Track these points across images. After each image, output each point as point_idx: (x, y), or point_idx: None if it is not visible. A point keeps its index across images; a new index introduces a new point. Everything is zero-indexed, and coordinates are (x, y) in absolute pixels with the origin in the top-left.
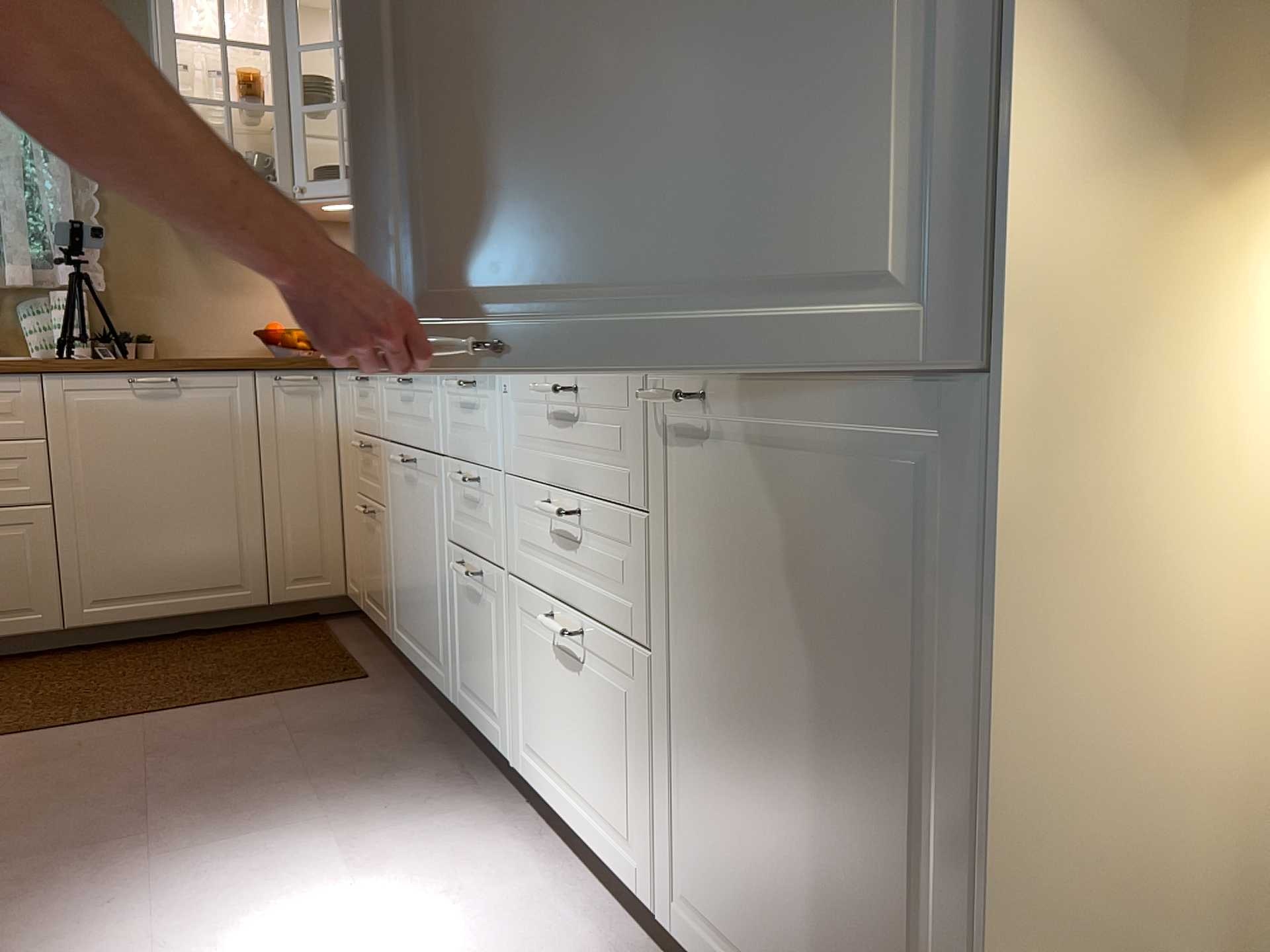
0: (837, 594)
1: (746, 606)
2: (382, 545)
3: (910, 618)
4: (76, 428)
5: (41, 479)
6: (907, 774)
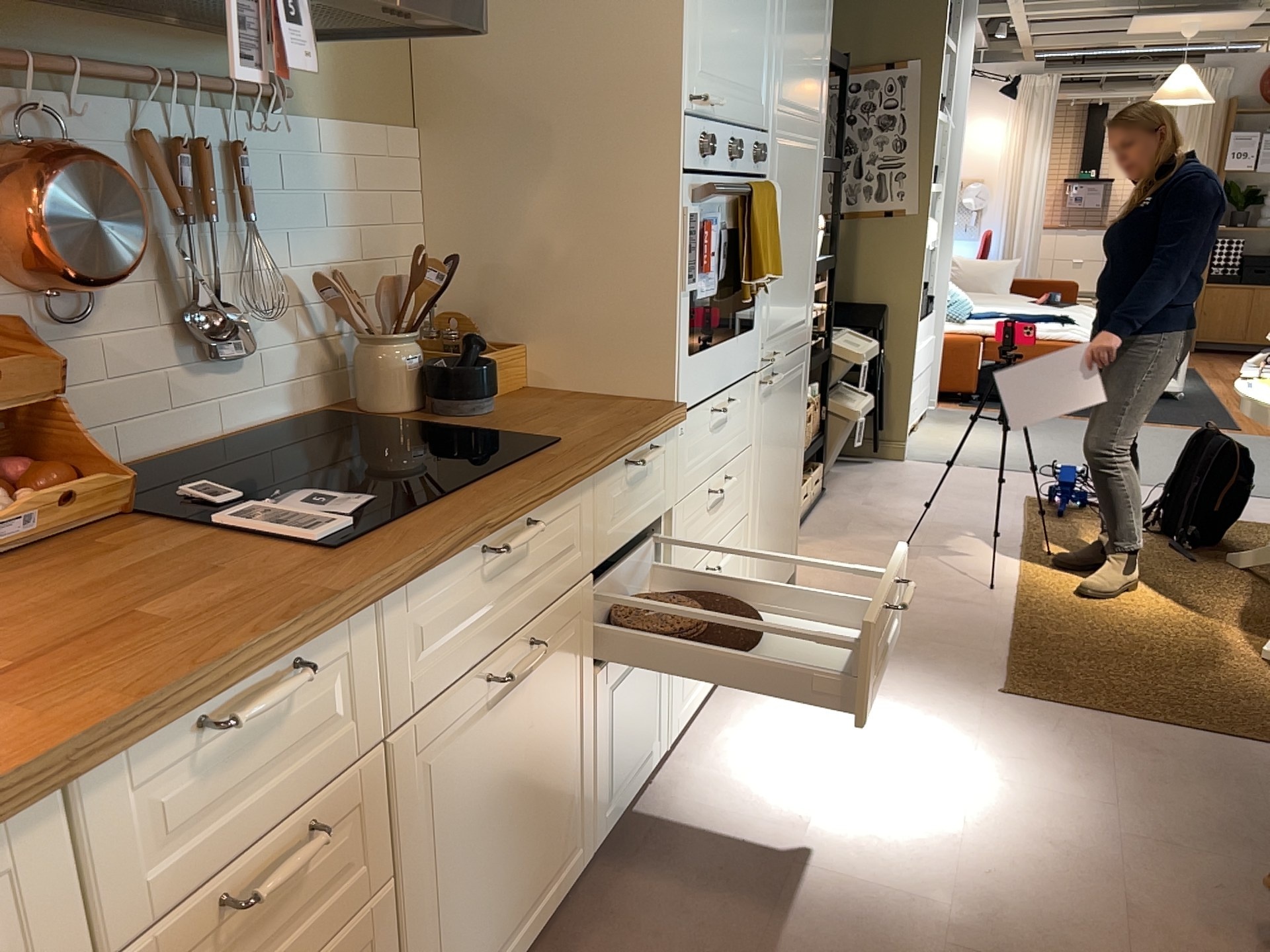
0: (790, 422)
1: (775, 450)
2: None
3: (798, 415)
4: None
5: None
6: (795, 460)
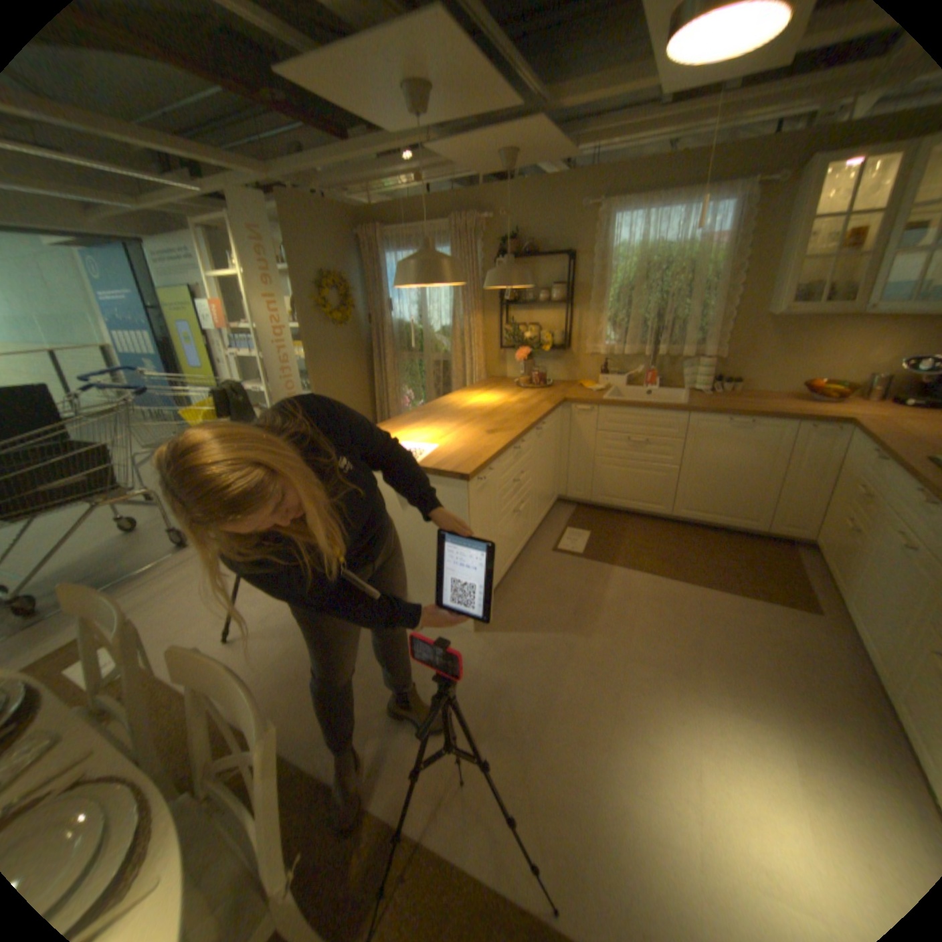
0: None
1: None
2: (858, 554)
3: None
4: (698, 437)
5: (677, 456)
6: None
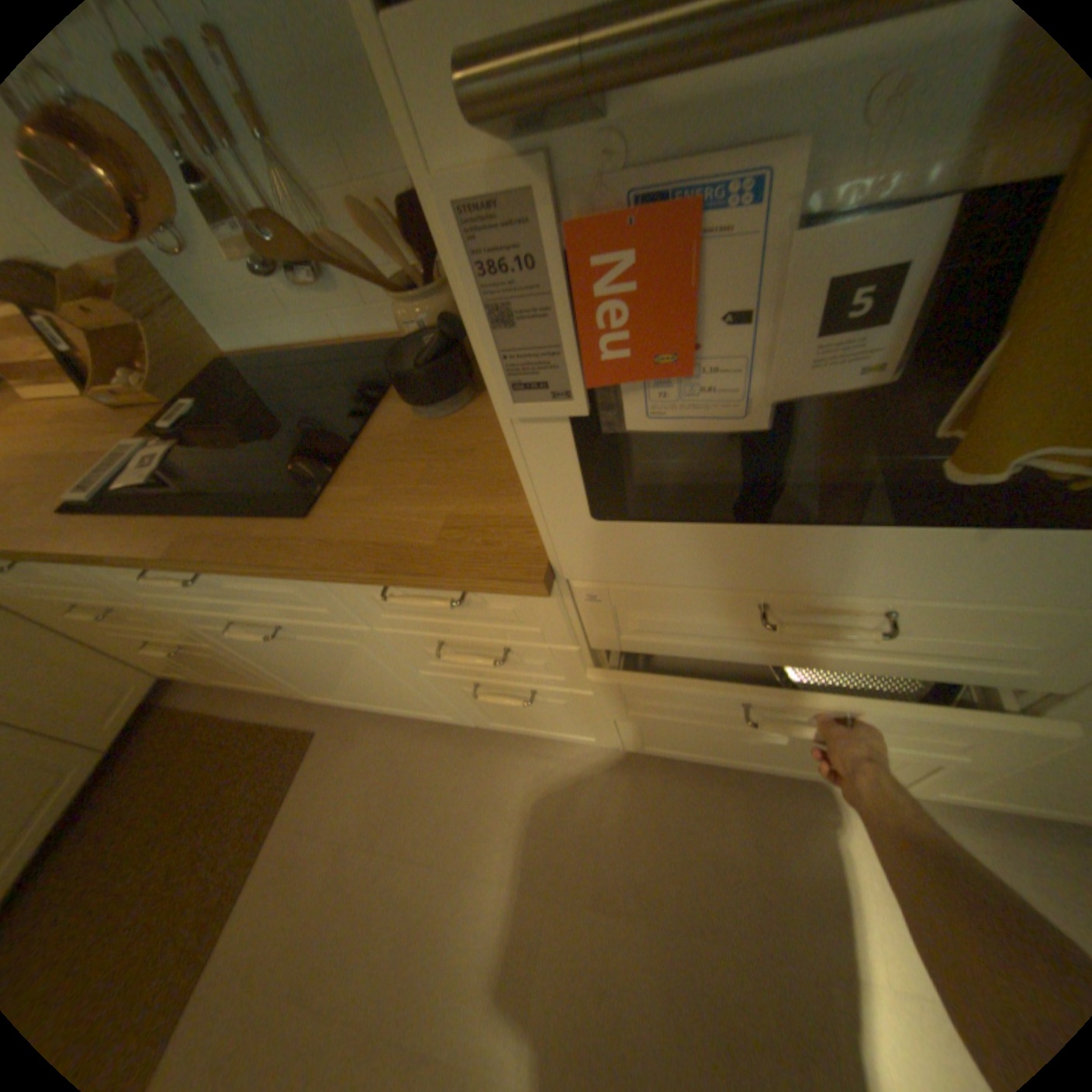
0: None
1: None
2: (225, 662)
3: None
4: None
5: None
6: None
